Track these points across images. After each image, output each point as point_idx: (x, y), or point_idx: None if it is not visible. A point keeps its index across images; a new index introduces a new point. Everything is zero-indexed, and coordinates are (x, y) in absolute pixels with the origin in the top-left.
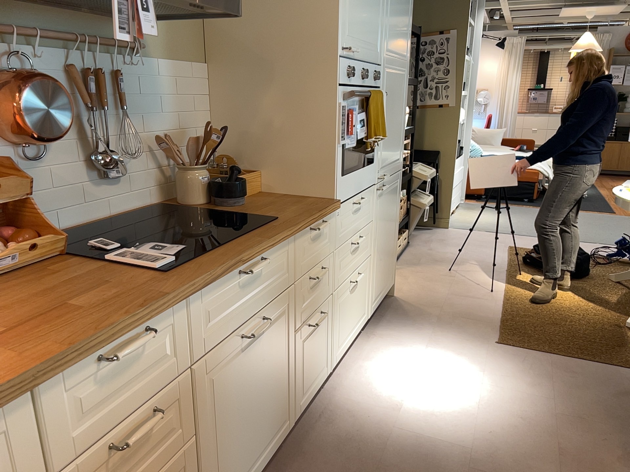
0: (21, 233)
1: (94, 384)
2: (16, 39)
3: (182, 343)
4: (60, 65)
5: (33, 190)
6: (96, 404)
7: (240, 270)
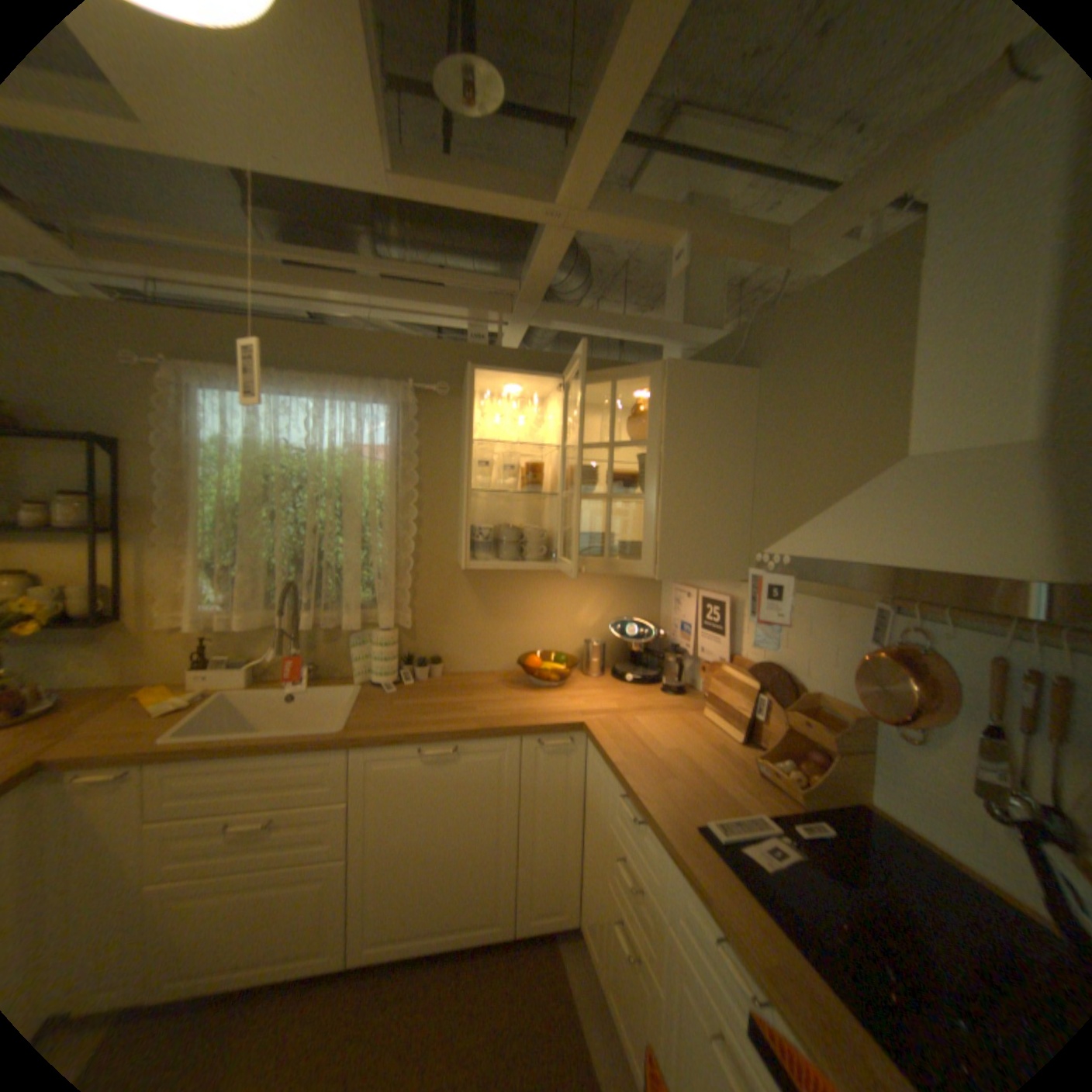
0: (818, 777)
1: (627, 810)
2: (939, 617)
3: (667, 889)
4: (990, 656)
5: (912, 776)
6: (627, 824)
7: (730, 940)
